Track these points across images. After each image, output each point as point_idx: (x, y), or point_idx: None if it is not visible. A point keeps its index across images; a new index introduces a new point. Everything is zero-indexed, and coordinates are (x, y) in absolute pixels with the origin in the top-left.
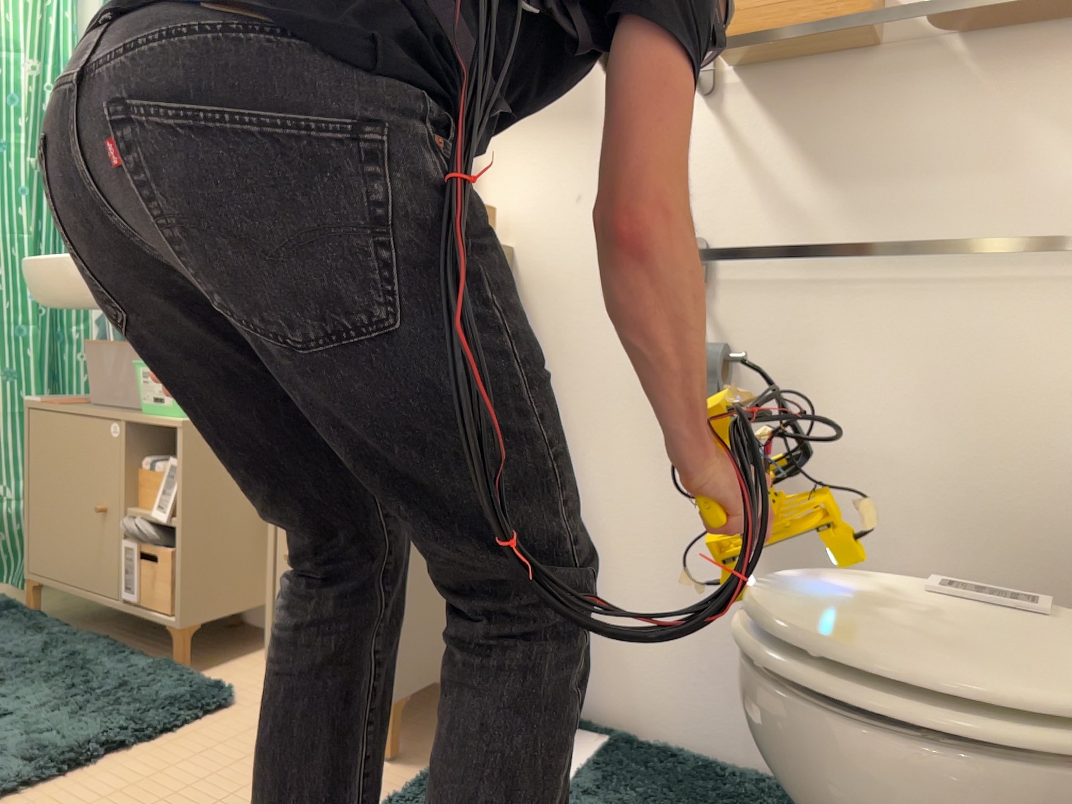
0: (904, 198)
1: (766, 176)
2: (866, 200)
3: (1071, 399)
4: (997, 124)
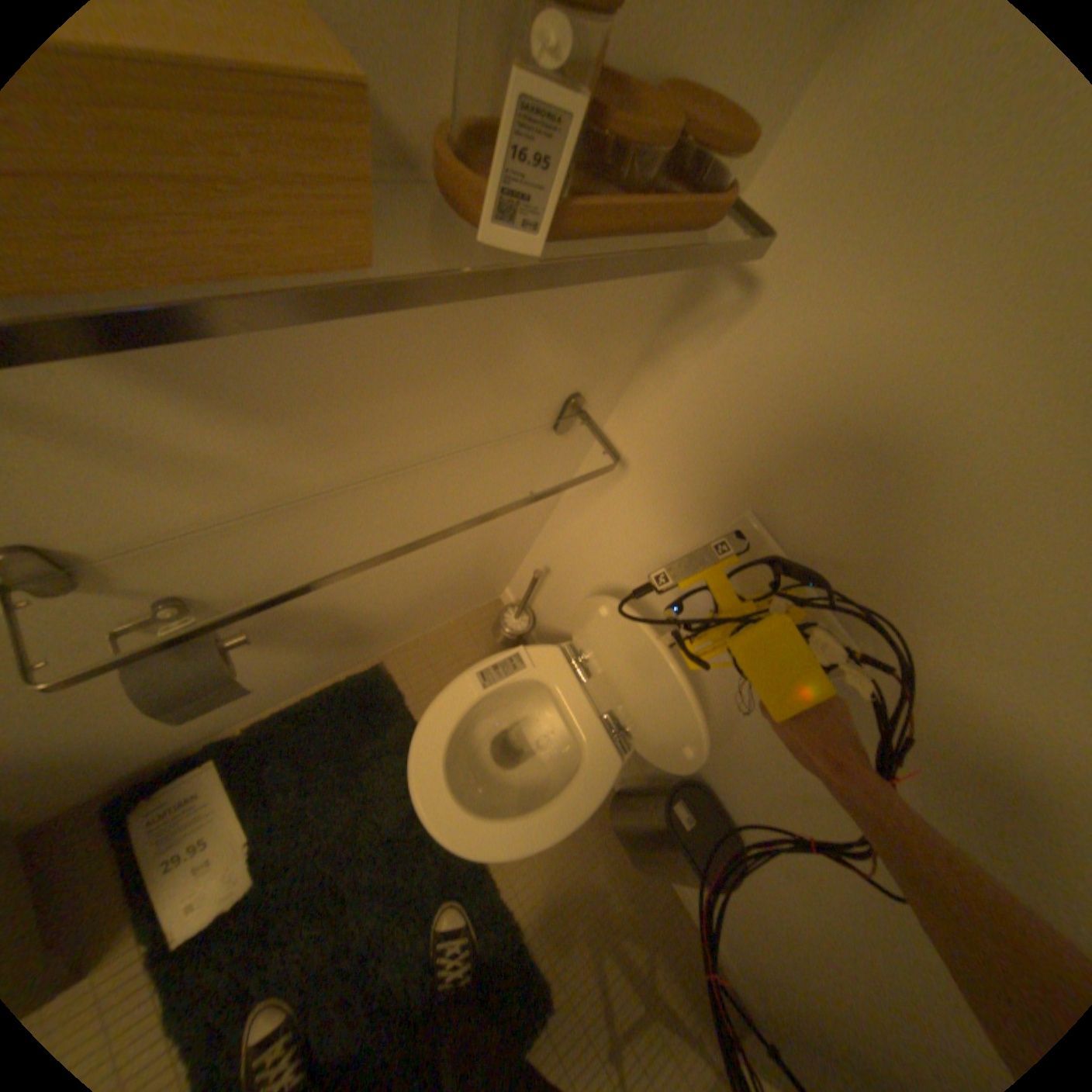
0: (389, 409)
1: (116, 426)
2: (336, 421)
3: (509, 494)
4: (503, 314)
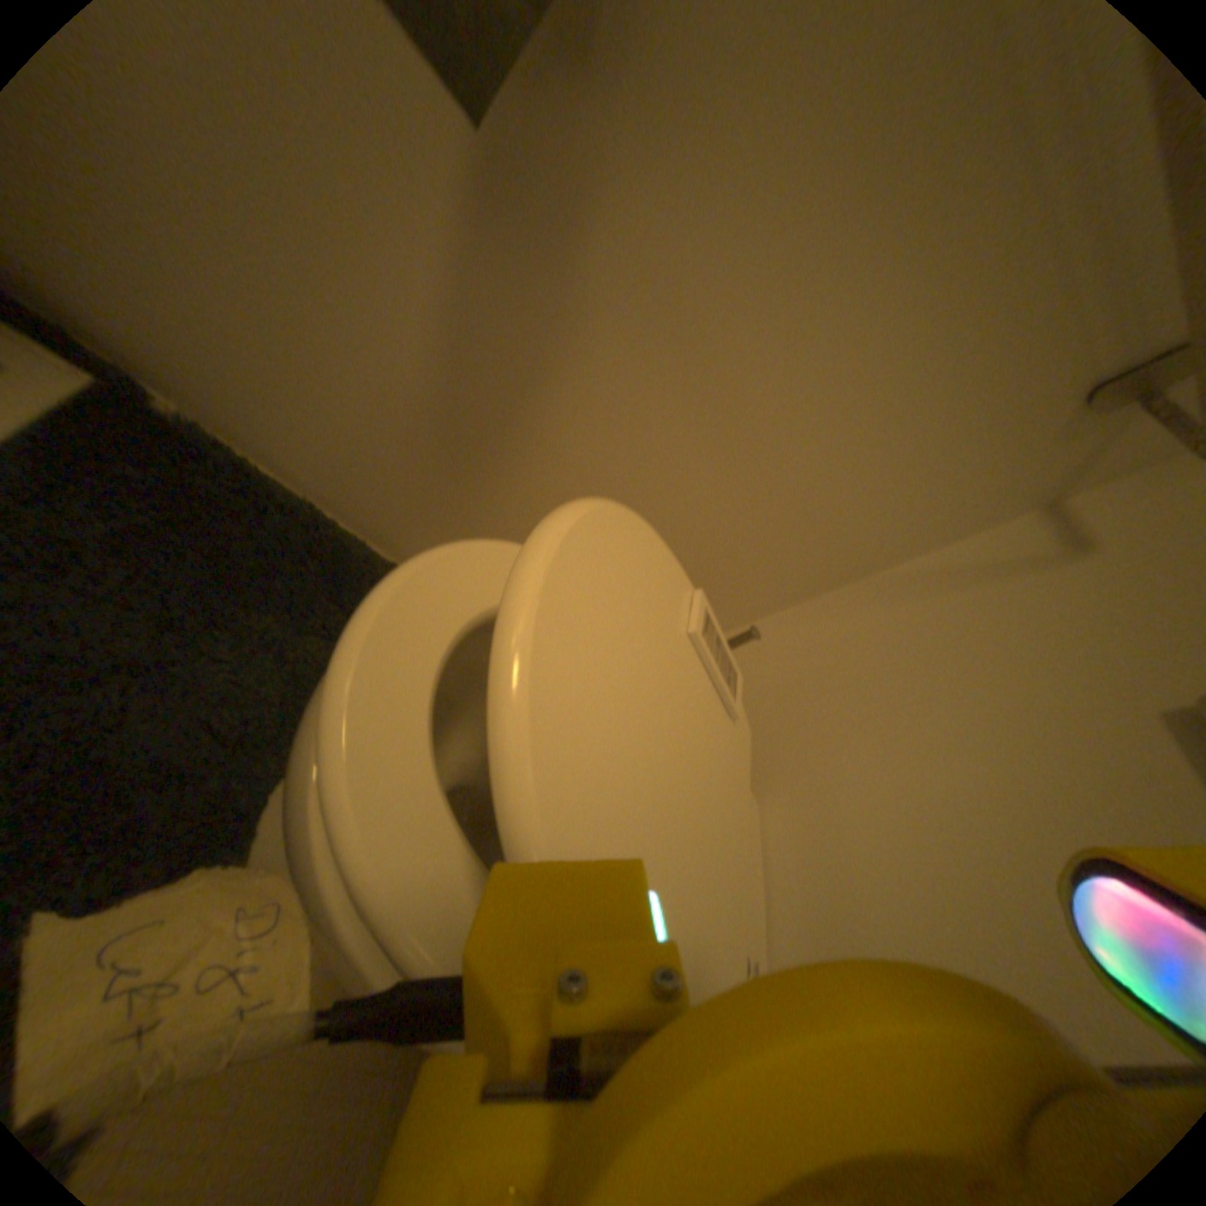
0: None
1: None
2: None
3: (904, 457)
4: None
